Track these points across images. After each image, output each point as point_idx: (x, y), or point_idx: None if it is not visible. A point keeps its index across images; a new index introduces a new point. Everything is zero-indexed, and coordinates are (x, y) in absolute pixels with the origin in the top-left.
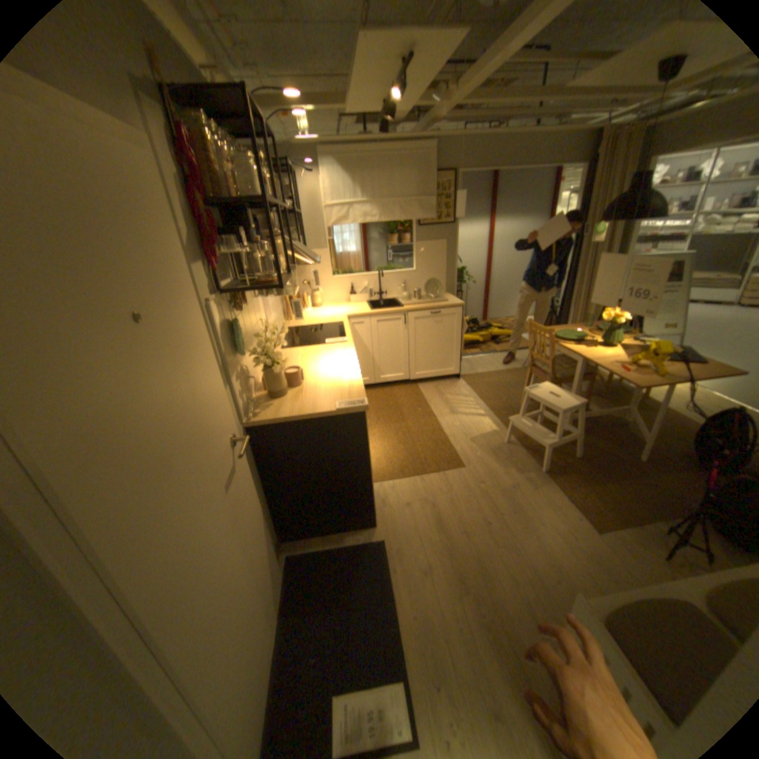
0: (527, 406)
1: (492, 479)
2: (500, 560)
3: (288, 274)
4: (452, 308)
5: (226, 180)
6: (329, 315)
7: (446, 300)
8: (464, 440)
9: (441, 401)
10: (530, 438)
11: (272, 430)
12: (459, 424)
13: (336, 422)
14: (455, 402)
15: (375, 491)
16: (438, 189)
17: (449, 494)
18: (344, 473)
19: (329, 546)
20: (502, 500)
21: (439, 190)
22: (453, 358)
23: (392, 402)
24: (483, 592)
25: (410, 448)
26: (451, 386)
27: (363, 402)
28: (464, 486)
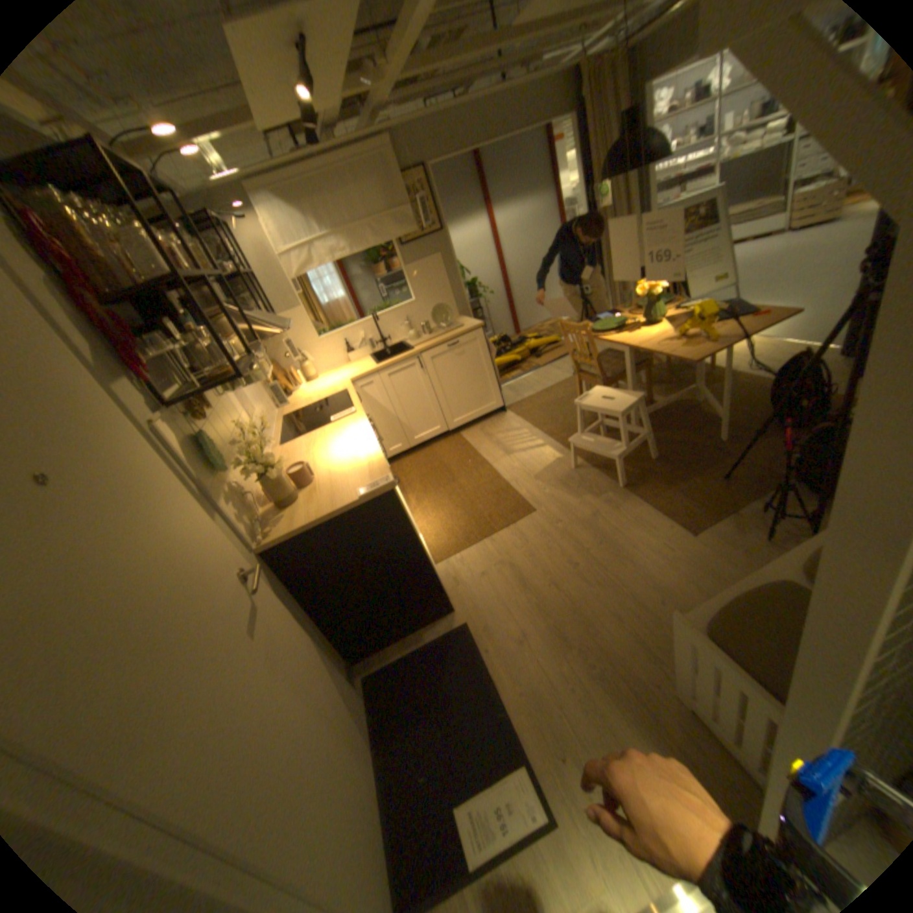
0: (587, 418)
1: (568, 514)
2: (597, 600)
3: (253, 354)
4: (472, 332)
5: (122, 264)
6: (329, 385)
7: (462, 324)
8: (528, 480)
9: (491, 444)
10: (599, 454)
11: (293, 546)
12: (518, 463)
13: (365, 512)
14: (507, 440)
15: (443, 571)
16: (411, 193)
17: (526, 546)
18: (395, 565)
19: (407, 650)
20: (584, 534)
21: (413, 194)
22: (492, 390)
23: (437, 463)
24: (587, 640)
25: (470, 510)
26: (499, 423)
27: (390, 478)
28: (540, 532)
